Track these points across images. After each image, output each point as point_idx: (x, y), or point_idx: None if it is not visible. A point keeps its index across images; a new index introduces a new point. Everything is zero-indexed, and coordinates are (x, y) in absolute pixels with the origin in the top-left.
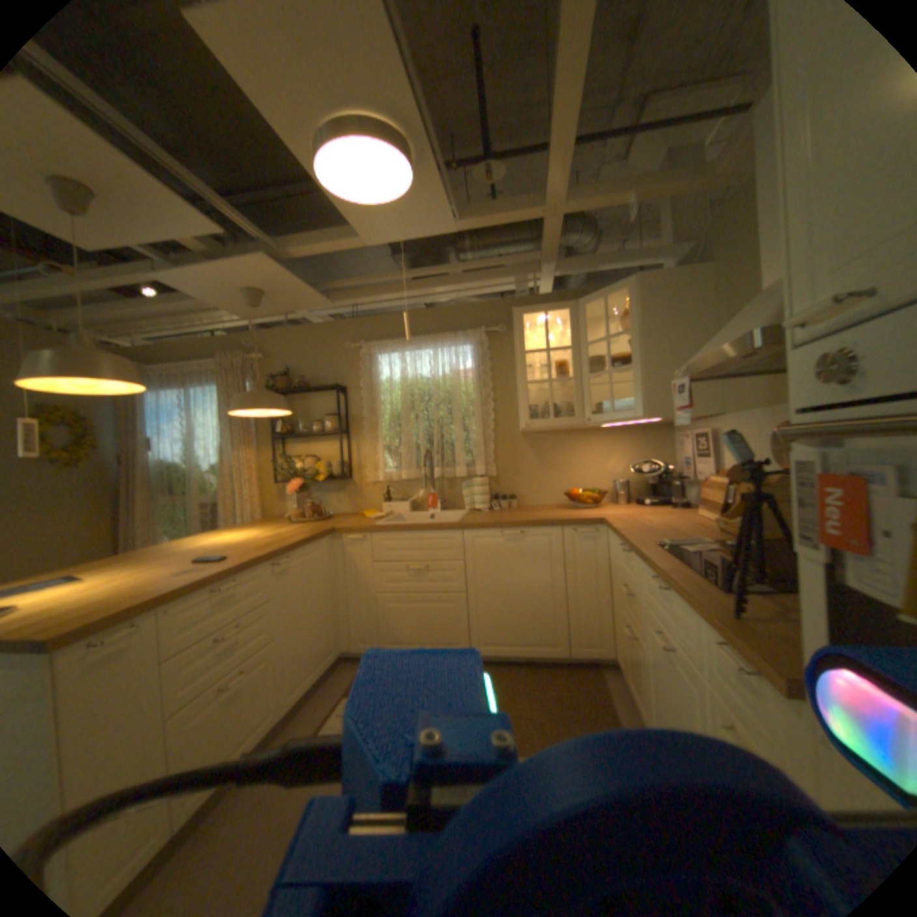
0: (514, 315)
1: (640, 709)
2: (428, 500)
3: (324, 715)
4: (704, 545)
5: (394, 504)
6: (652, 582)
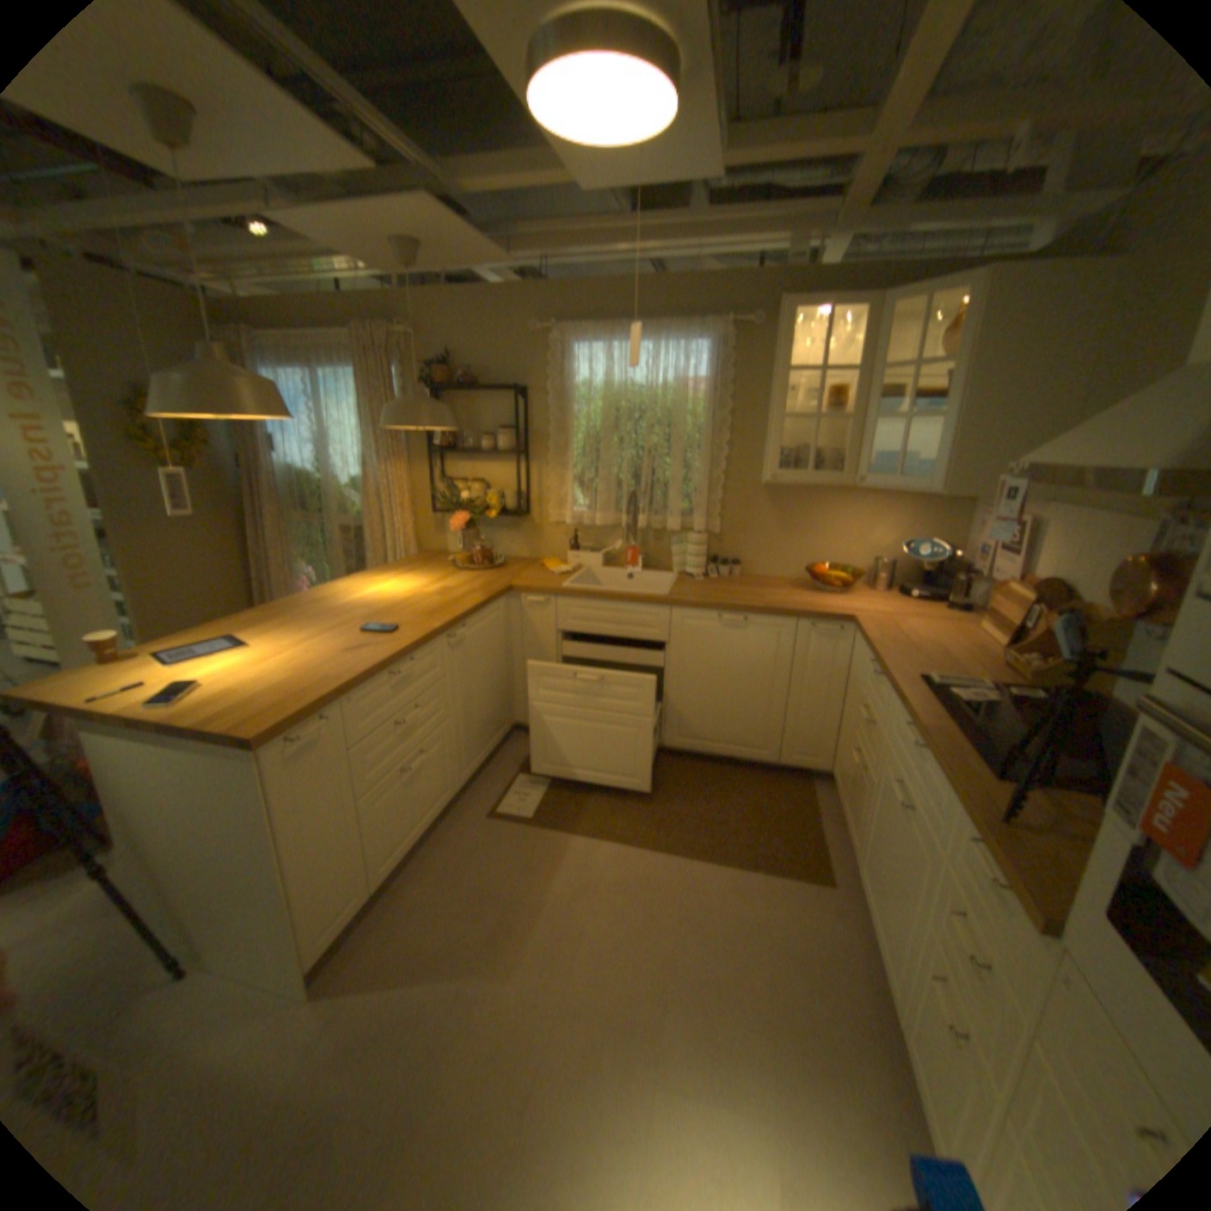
0: (780, 298)
1: (852, 837)
2: (627, 556)
3: (500, 791)
4: (981, 691)
5: (583, 556)
6: (904, 726)
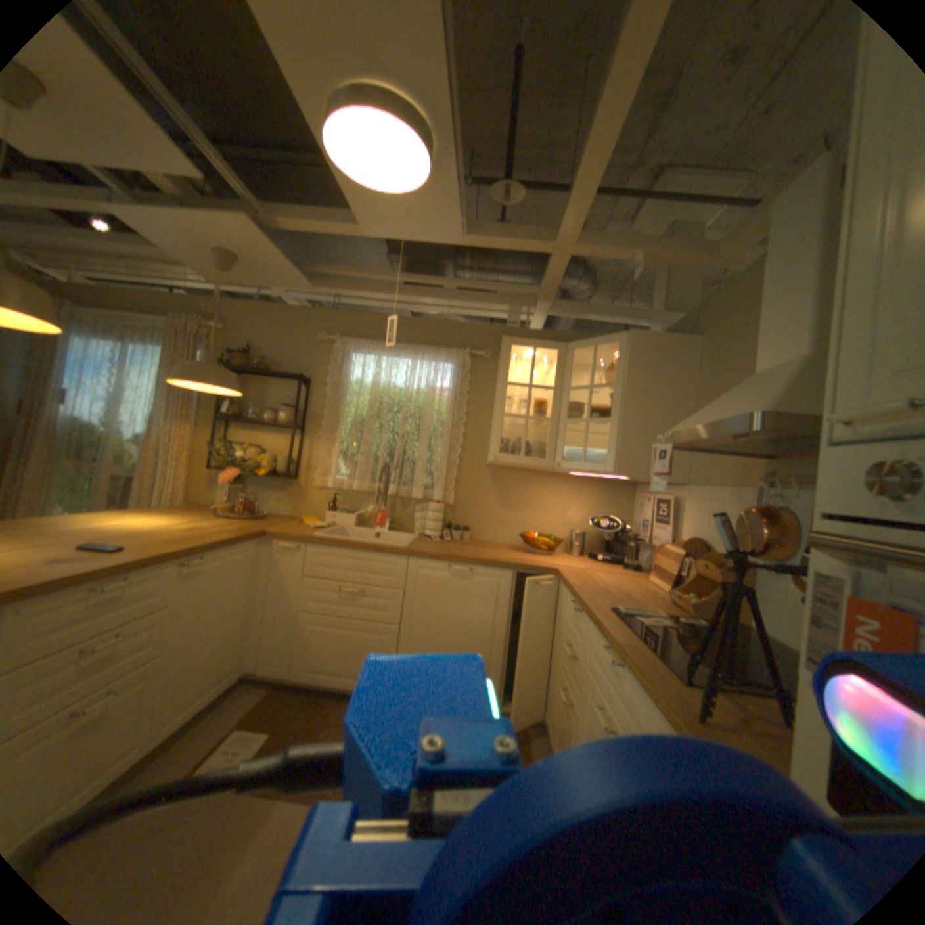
0: (501, 344)
1: None
2: (377, 517)
3: (207, 750)
4: (658, 619)
5: (339, 515)
6: (601, 651)
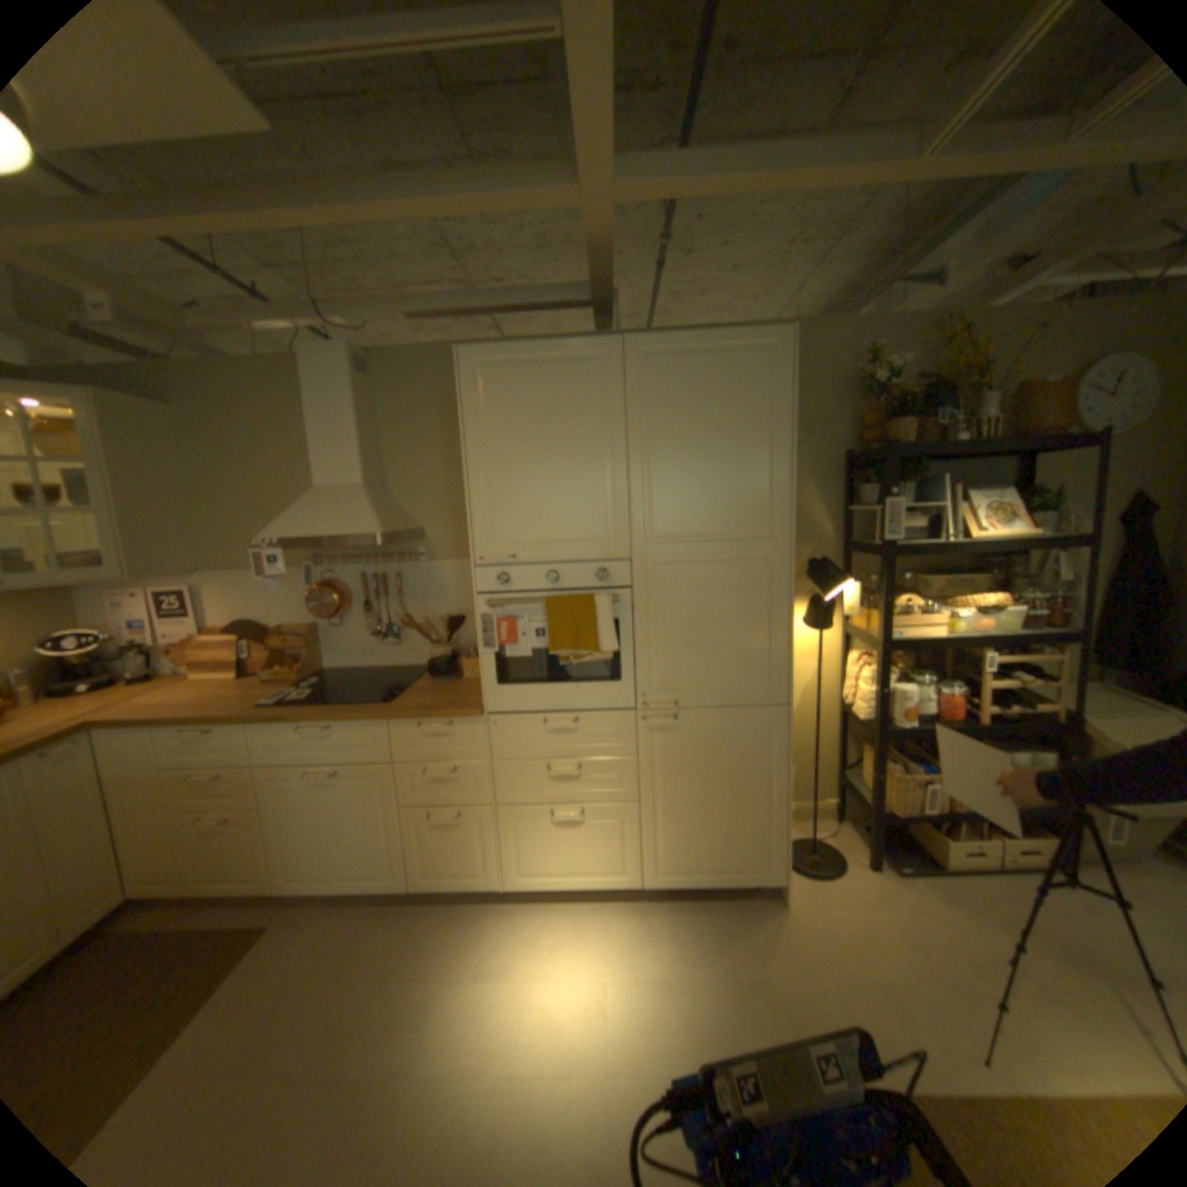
0: None
1: (232, 892)
2: None
3: None
4: (292, 694)
5: None
6: (280, 740)
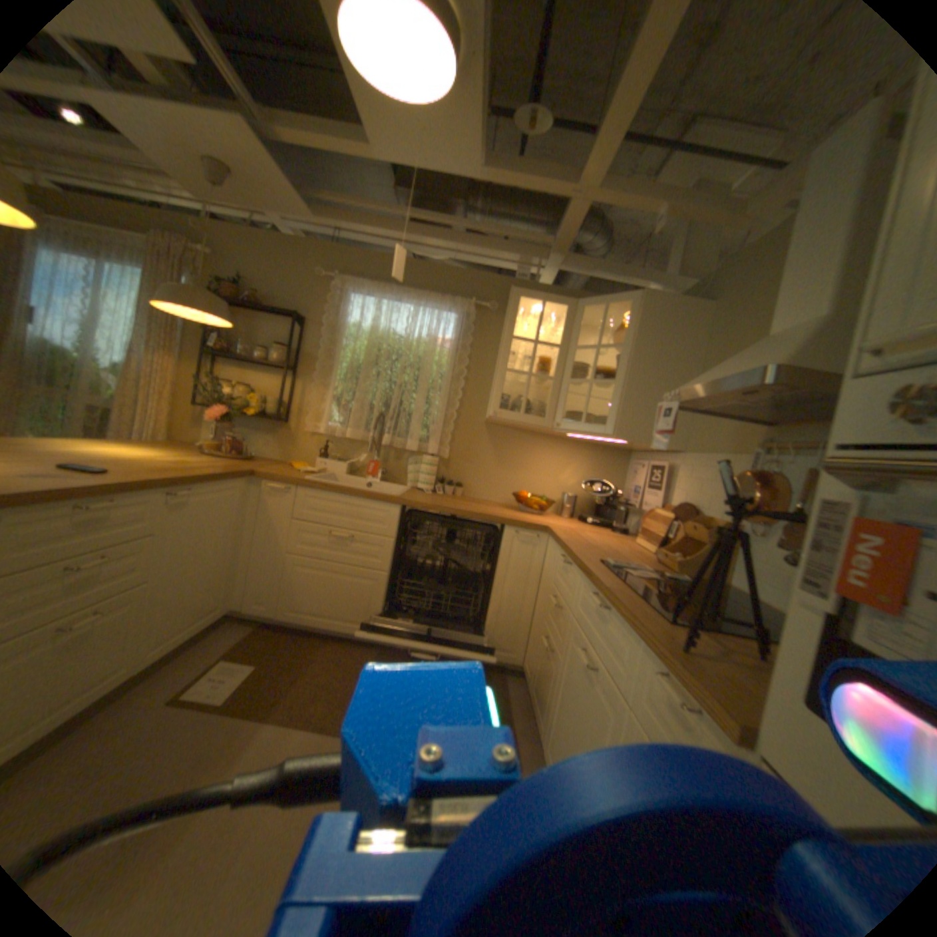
0: (509, 297)
1: (537, 720)
2: (370, 467)
3: (193, 677)
4: (645, 573)
5: (330, 462)
6: (589, 599)
